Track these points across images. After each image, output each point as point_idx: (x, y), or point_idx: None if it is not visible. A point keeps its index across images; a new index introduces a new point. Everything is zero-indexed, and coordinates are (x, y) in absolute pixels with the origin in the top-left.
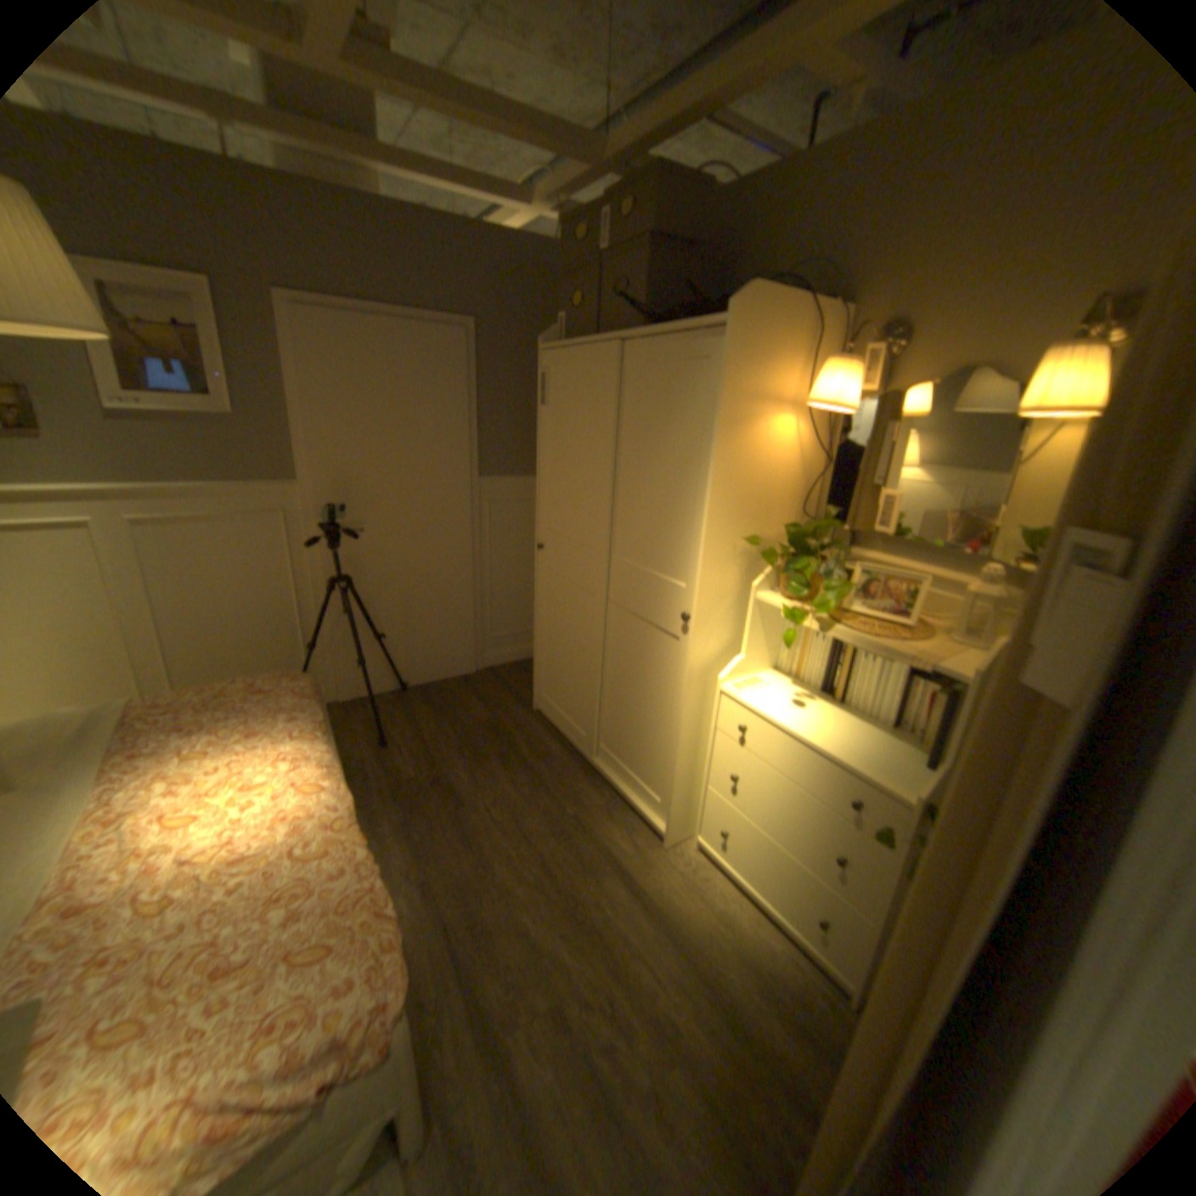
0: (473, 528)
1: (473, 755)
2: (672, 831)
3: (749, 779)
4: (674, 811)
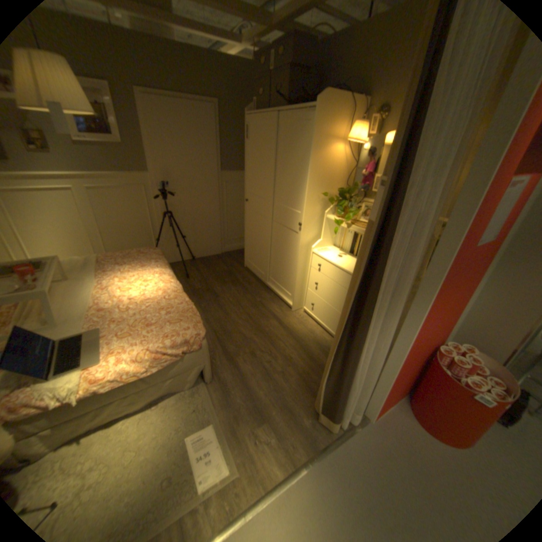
0: (219, 193)
1: (222, 281)
2: (295, 305)
3: (321, 283)
4: (296, 297)
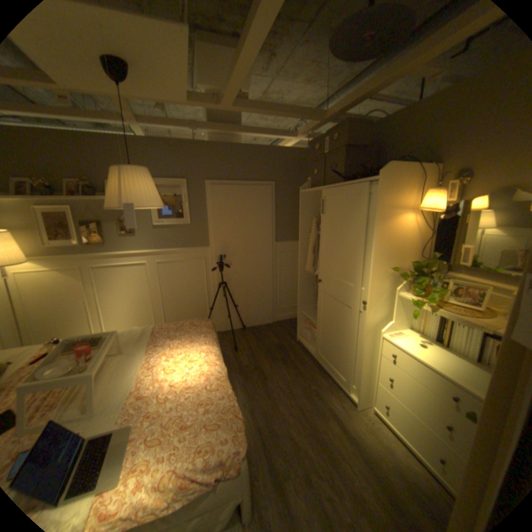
0: (272, 263)
1: (271, 359)
2: (361, 404)
3: (399, 381)
4: (362, 394)
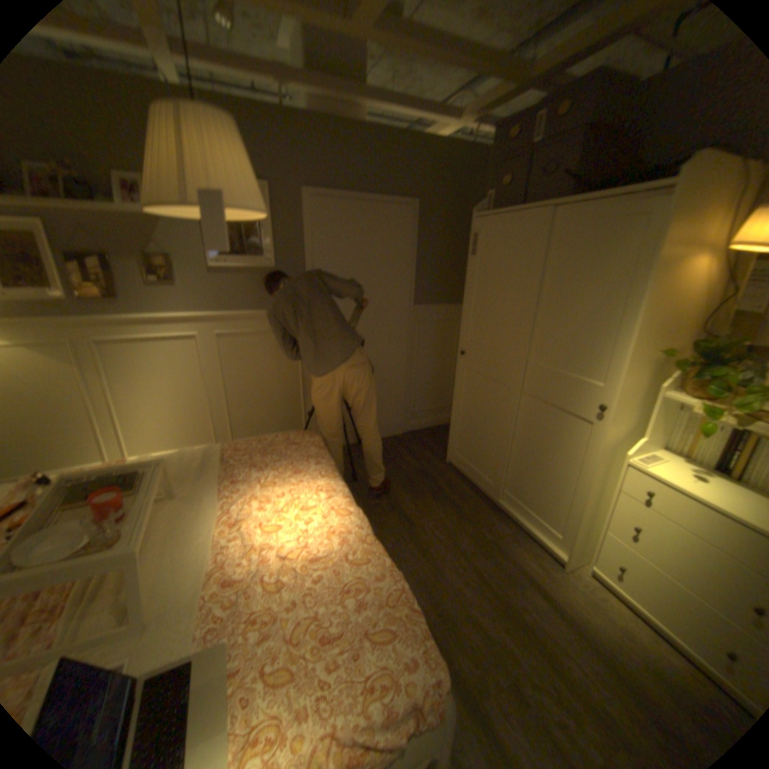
0: (408, 339)
1: (413, 491)
2: (573, 562)
3: (654, 533)
4: (577, 548)
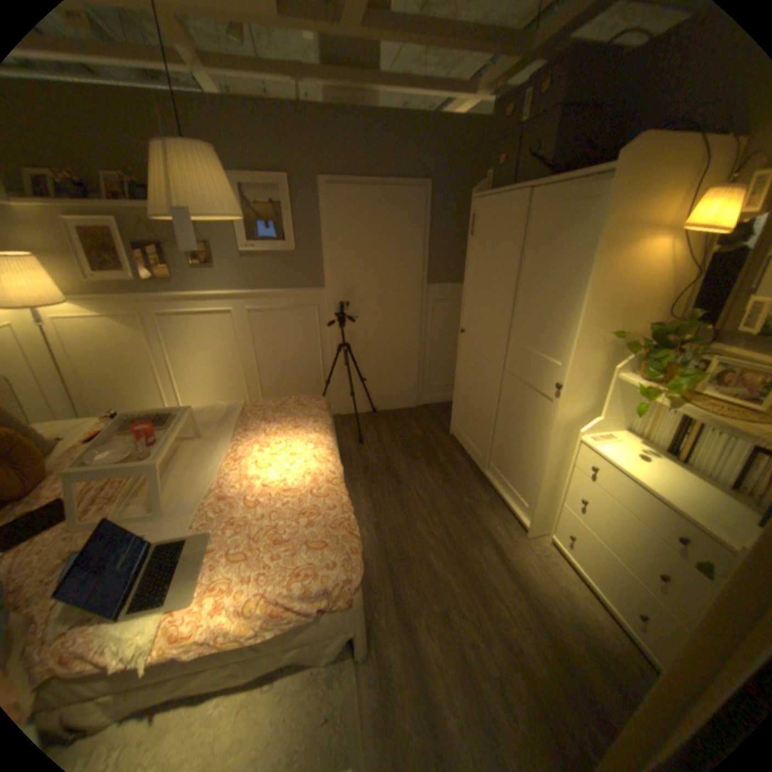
0: (421, 317)
1: (410, 457)
2: (535, 528)
3: (597, 505)
4: (538, 516)
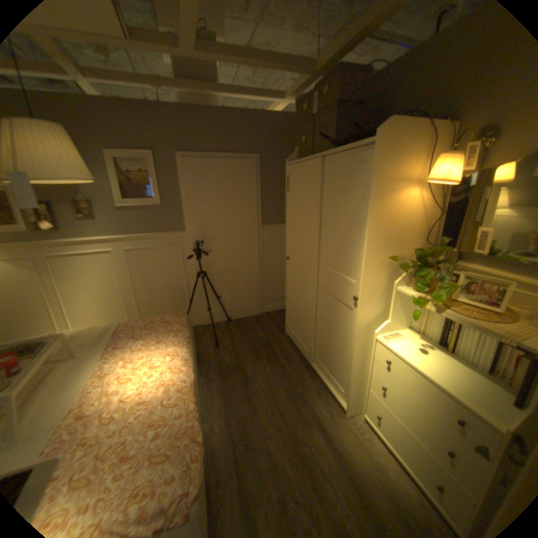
0: (259, 249)
1: (255, 356)
2: (350, 410)
3: (393, 391)
4: (351, 400)
